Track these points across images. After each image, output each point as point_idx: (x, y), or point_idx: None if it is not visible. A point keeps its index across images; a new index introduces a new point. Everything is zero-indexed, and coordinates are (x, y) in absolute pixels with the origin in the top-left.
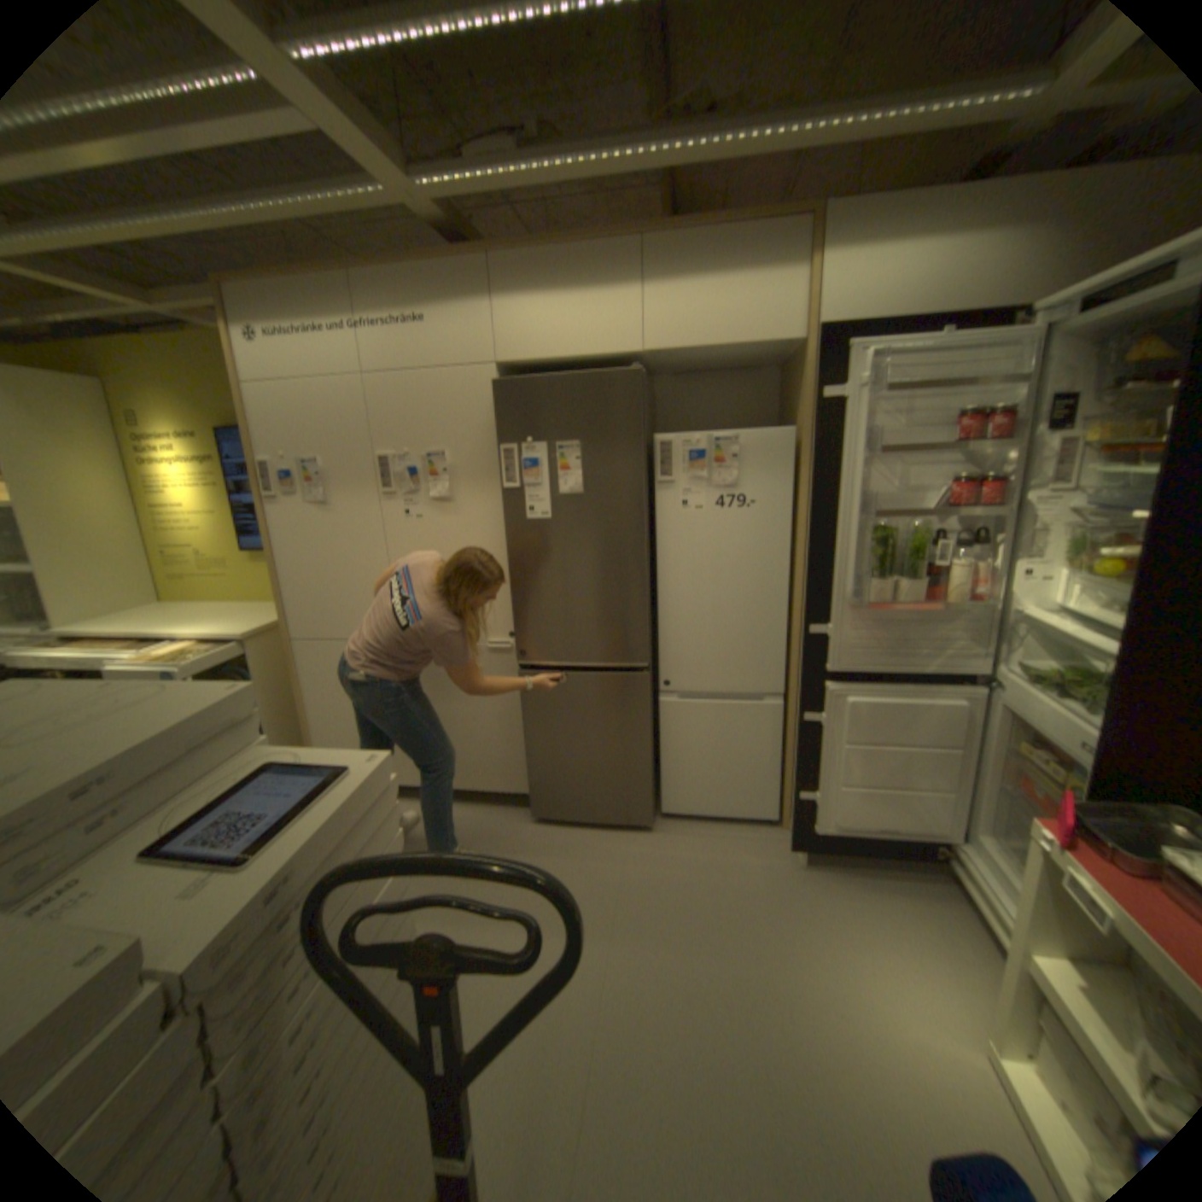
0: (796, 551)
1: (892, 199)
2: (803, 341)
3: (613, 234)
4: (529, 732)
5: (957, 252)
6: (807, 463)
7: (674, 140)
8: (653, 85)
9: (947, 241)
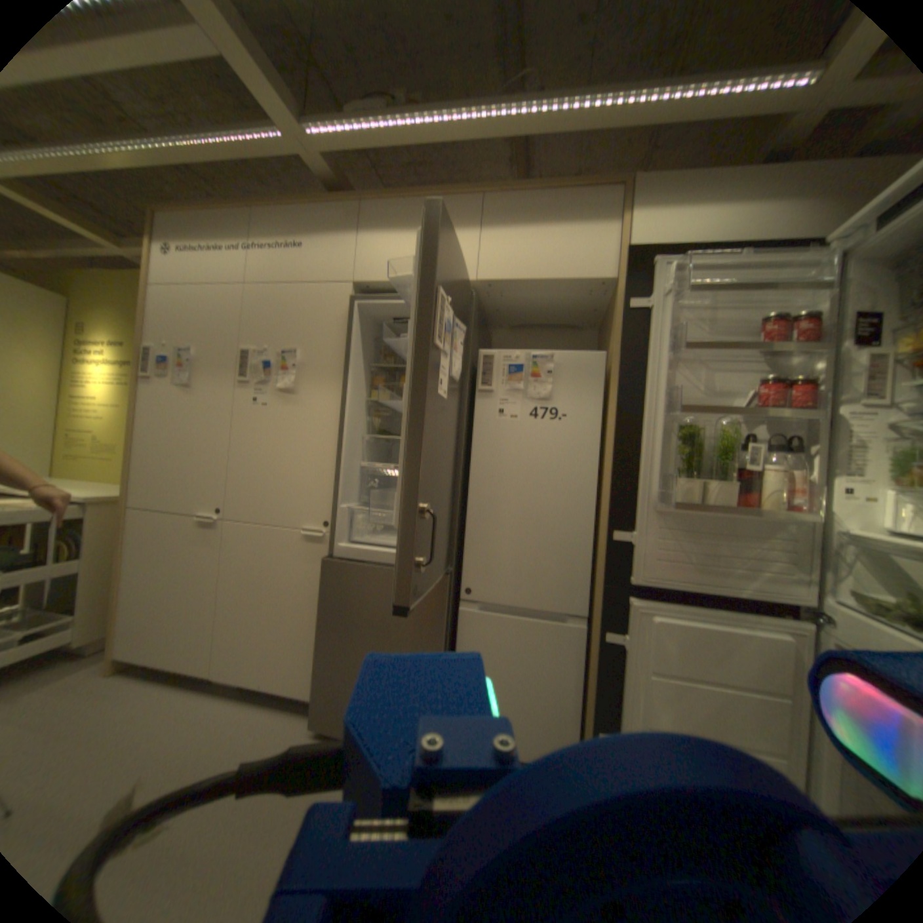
0: (603, 467)
1: (689, 173)
2: (614, 281)
3: (460, 191)
4: (322, 627)
5: (747, 215)
6: (615, 382)
7: (508, 103)
8: (500, 87)
9: (738, 206)
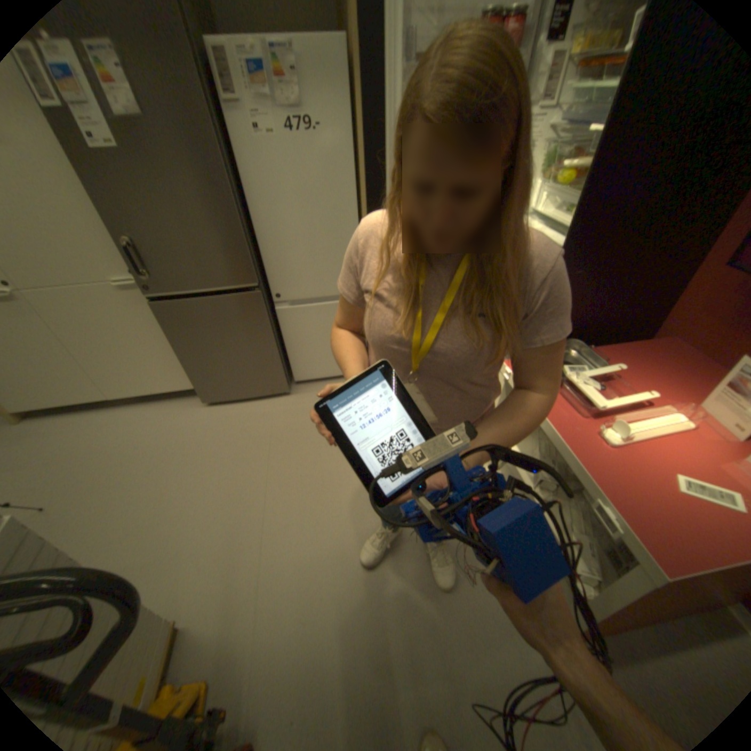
0: (359, 174)
1: None
2: None
3: None
4: (177, 348)
5: None
6: (359, 78)
7: None
8: None
9: None
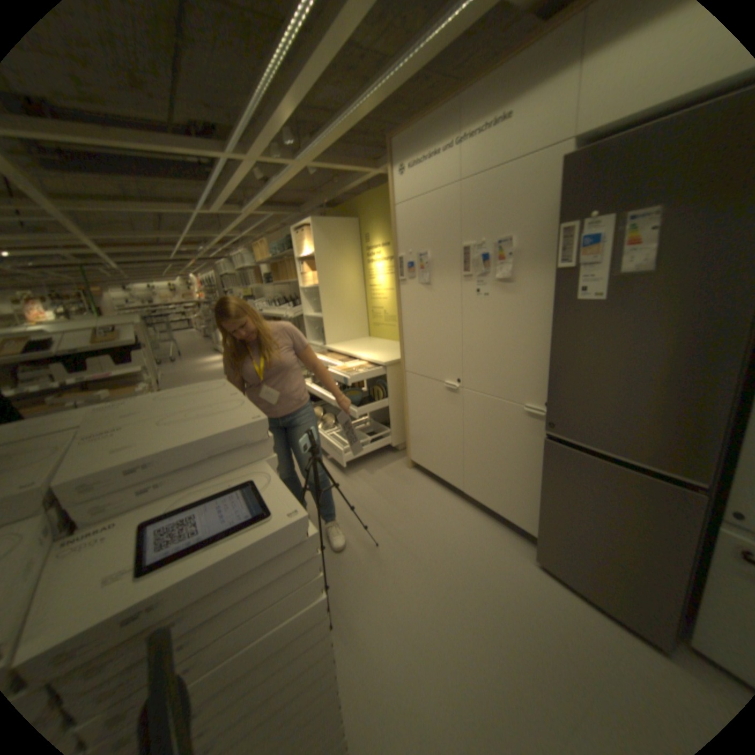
0: None
1: None
2: None
3: None
4: (546, 493)
5: None
6: None
7: None
8: None
9: None
